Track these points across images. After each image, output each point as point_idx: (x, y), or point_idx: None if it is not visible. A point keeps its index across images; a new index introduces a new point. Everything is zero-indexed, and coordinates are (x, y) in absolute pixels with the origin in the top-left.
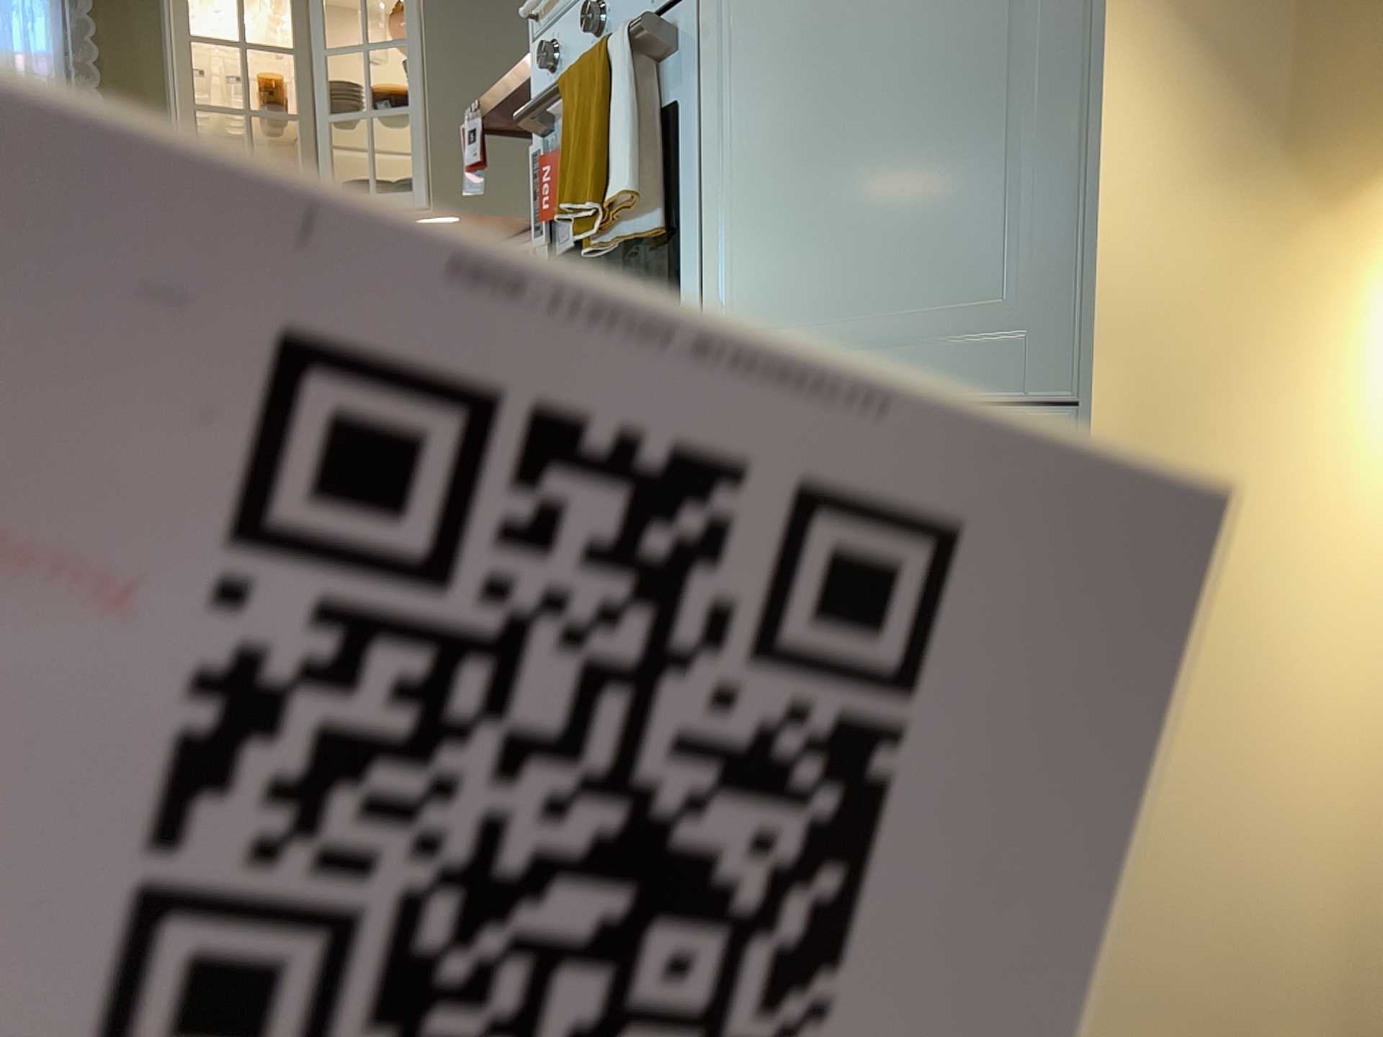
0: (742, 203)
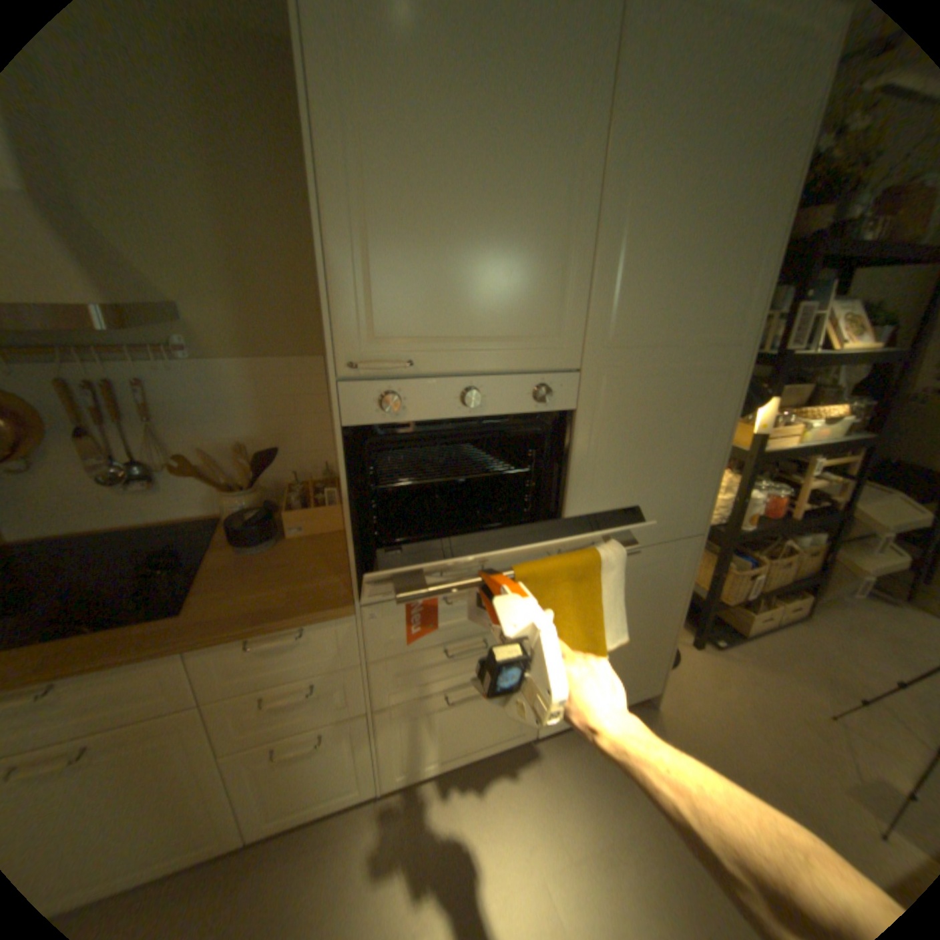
0: (588, 496)
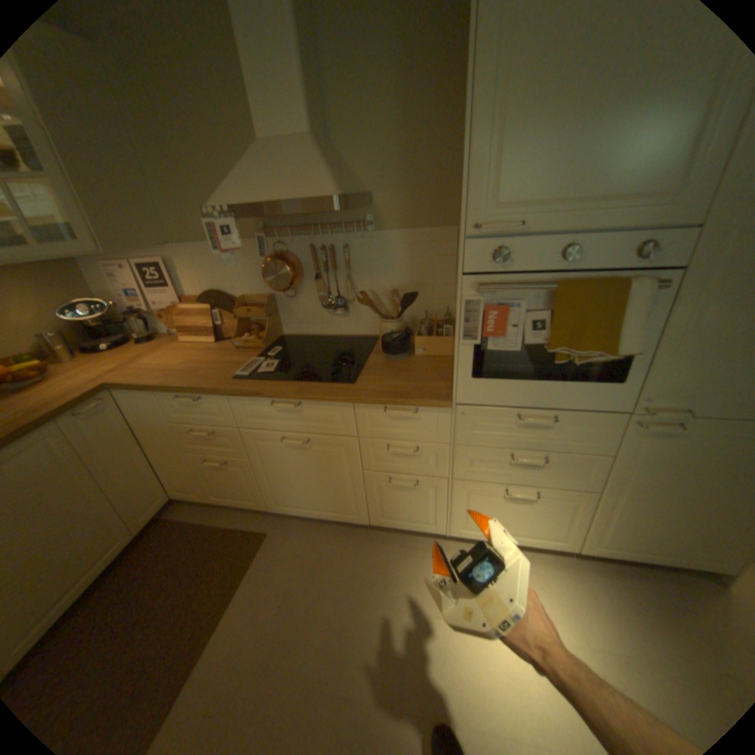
0: (682, 355)
